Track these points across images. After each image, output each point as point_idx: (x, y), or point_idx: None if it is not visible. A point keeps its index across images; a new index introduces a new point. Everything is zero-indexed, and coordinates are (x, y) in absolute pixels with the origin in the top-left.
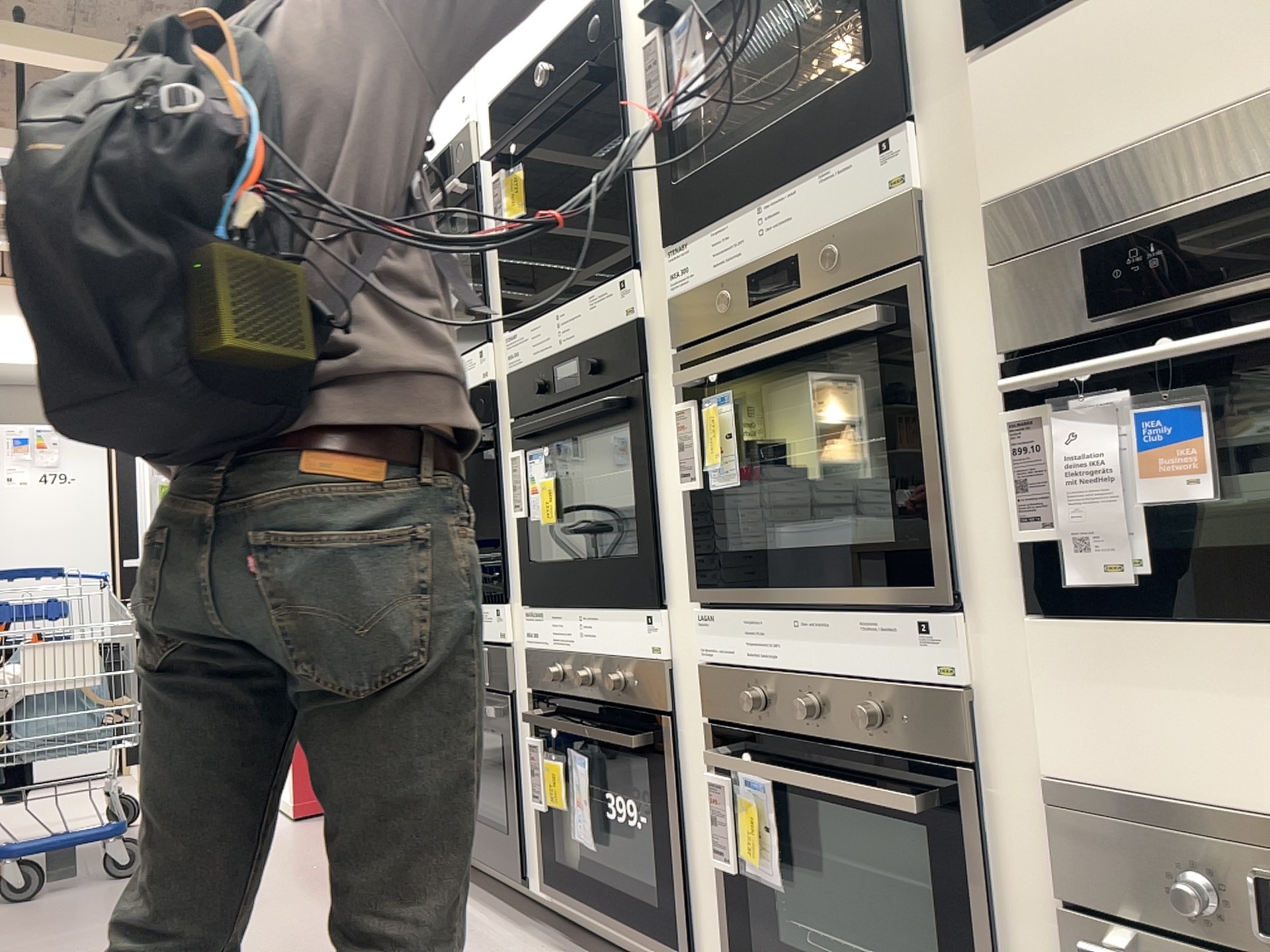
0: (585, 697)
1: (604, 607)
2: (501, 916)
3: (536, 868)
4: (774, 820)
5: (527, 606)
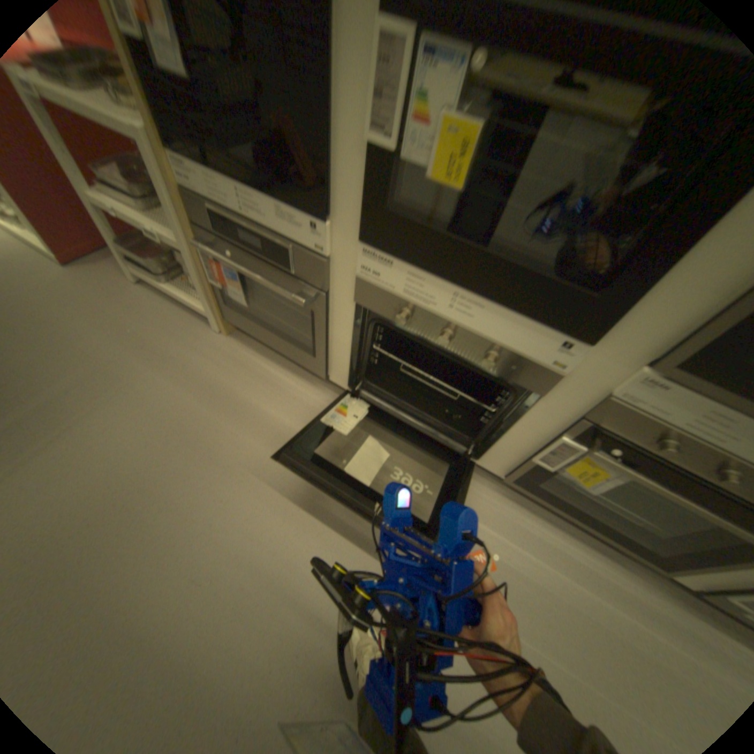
0: (437, 341)
1: (505, 303)
2: (303, 378)
3: (339, 375)
4: (622, 482)
5: (369, 241)
